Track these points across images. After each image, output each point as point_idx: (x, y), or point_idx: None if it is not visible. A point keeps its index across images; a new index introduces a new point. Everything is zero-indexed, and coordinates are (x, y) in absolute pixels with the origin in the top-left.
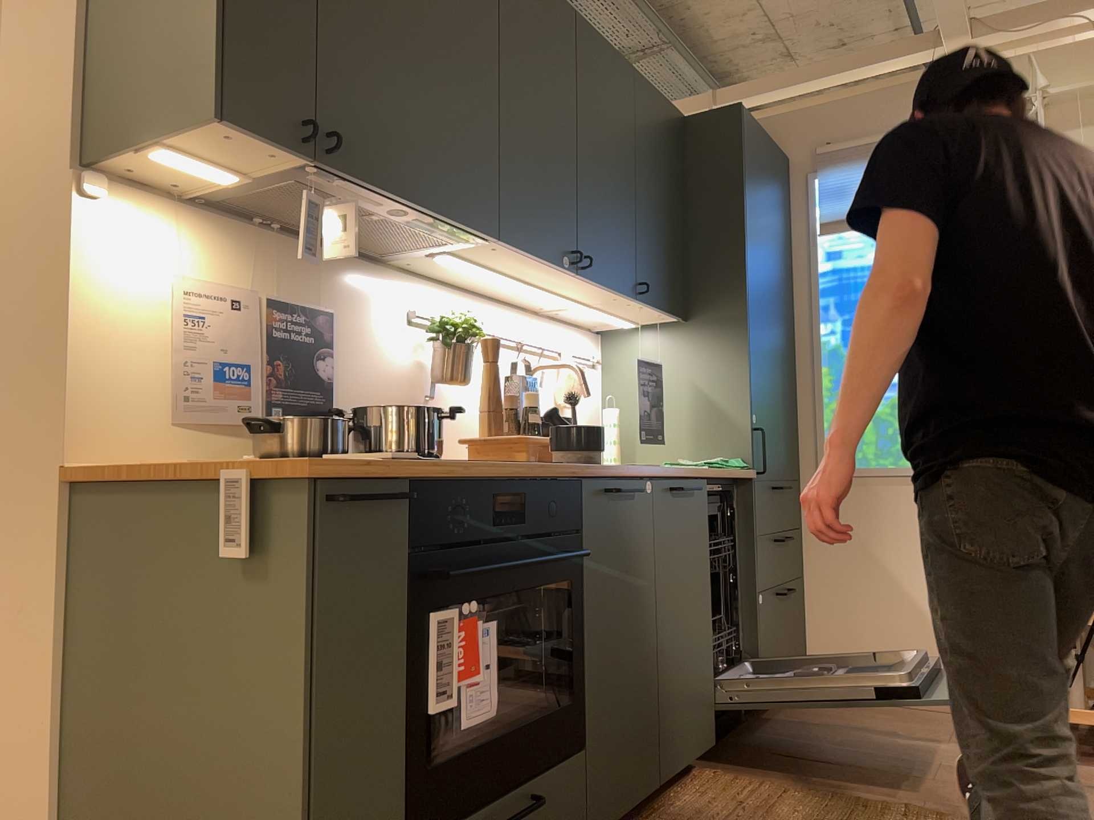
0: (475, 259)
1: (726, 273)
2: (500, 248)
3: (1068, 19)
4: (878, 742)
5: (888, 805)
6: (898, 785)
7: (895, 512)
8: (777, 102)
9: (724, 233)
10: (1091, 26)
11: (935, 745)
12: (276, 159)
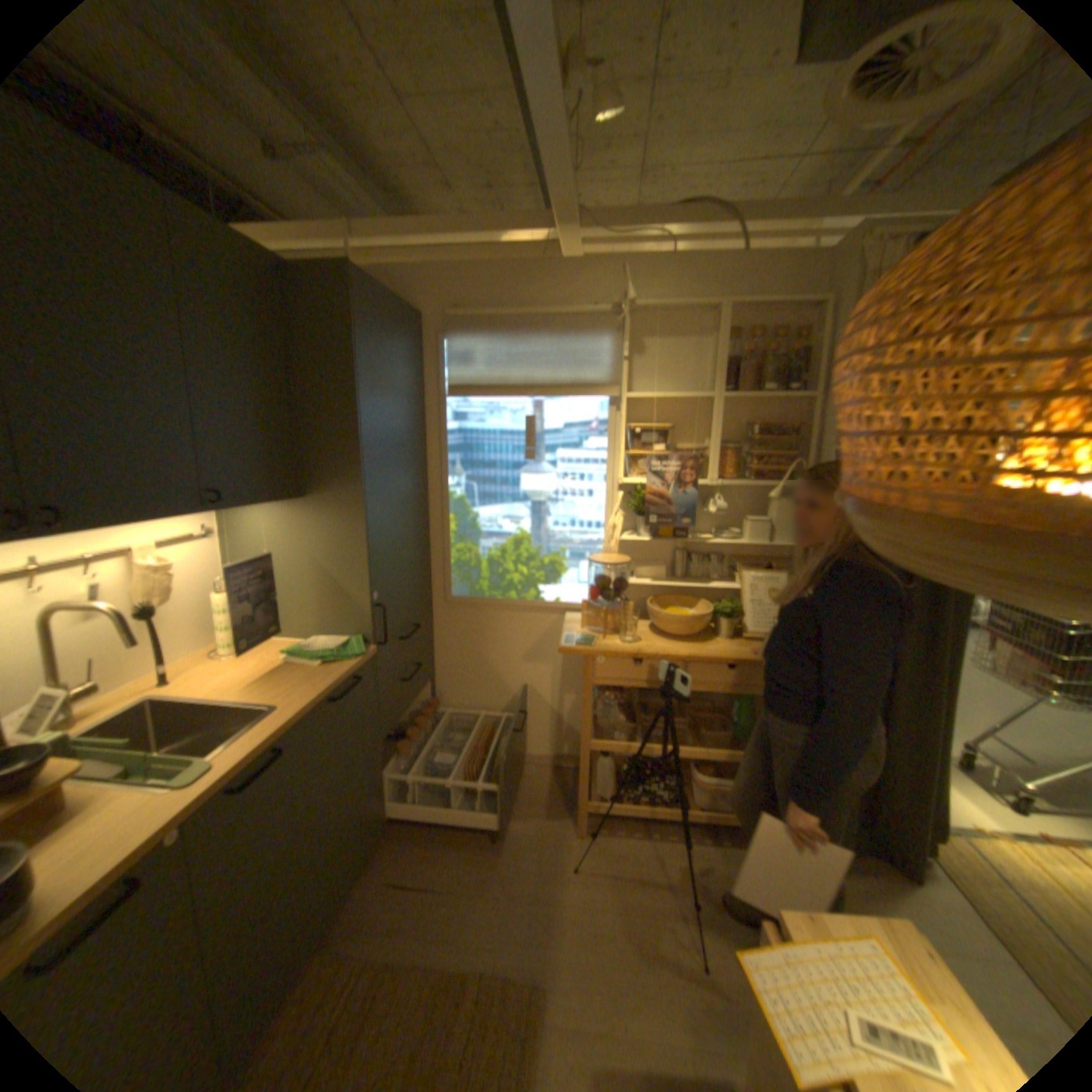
0: None
1: (340, 455)
2: None
3: (659, 233)
4: (474, 837)
5: (463, 986)
6: (478, 926)
7: (501, 632)
8: (414, 248)
9: (337, 412)
10: (674, 244)
11: (514, 830)
12: None
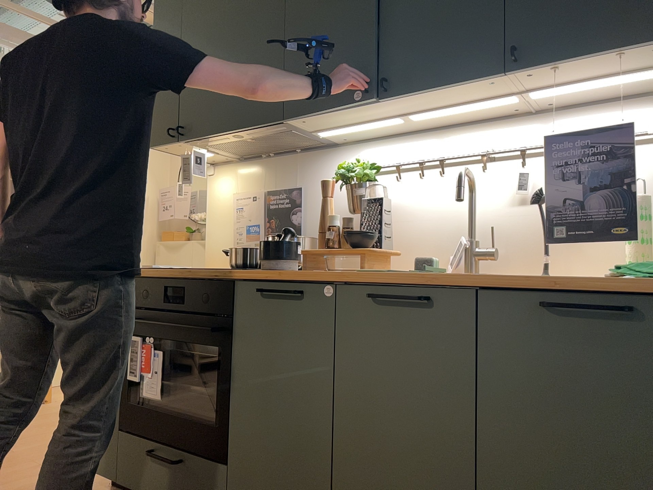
0: (336, 126)
1: None
2: (306, 120)
3: None
4: None
5: None
6: None
7: None
8: None
9: None
10: None
11: None
12: (184, 146)
